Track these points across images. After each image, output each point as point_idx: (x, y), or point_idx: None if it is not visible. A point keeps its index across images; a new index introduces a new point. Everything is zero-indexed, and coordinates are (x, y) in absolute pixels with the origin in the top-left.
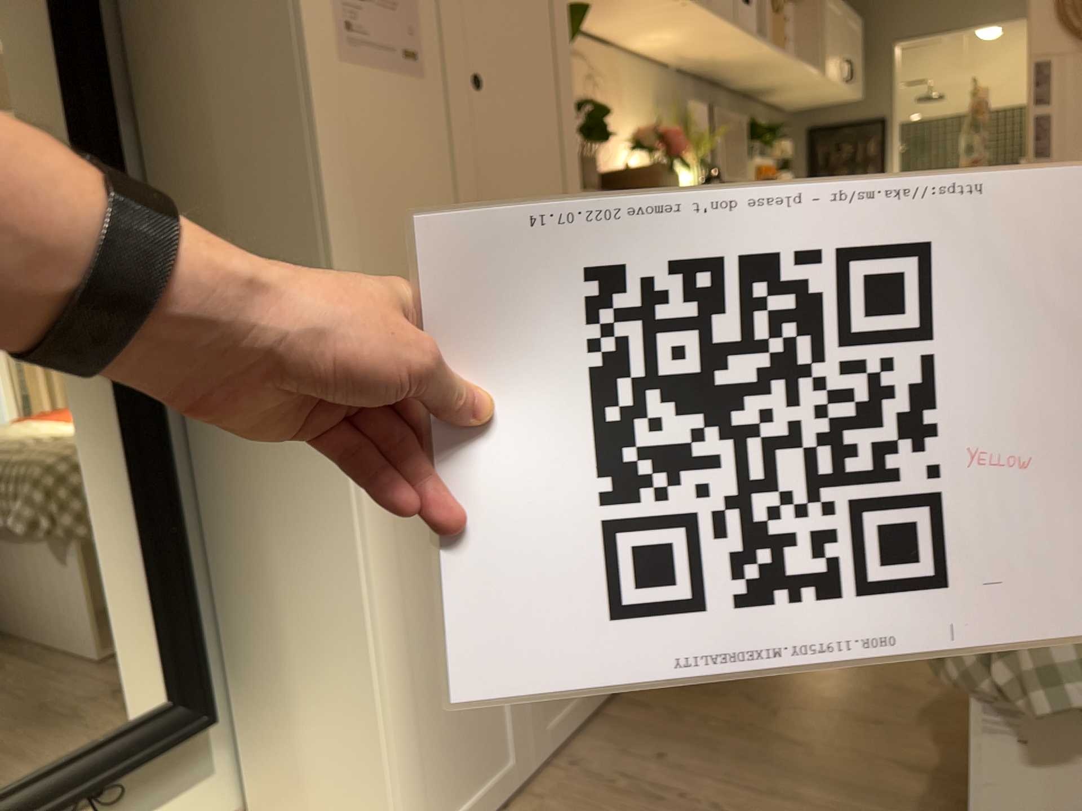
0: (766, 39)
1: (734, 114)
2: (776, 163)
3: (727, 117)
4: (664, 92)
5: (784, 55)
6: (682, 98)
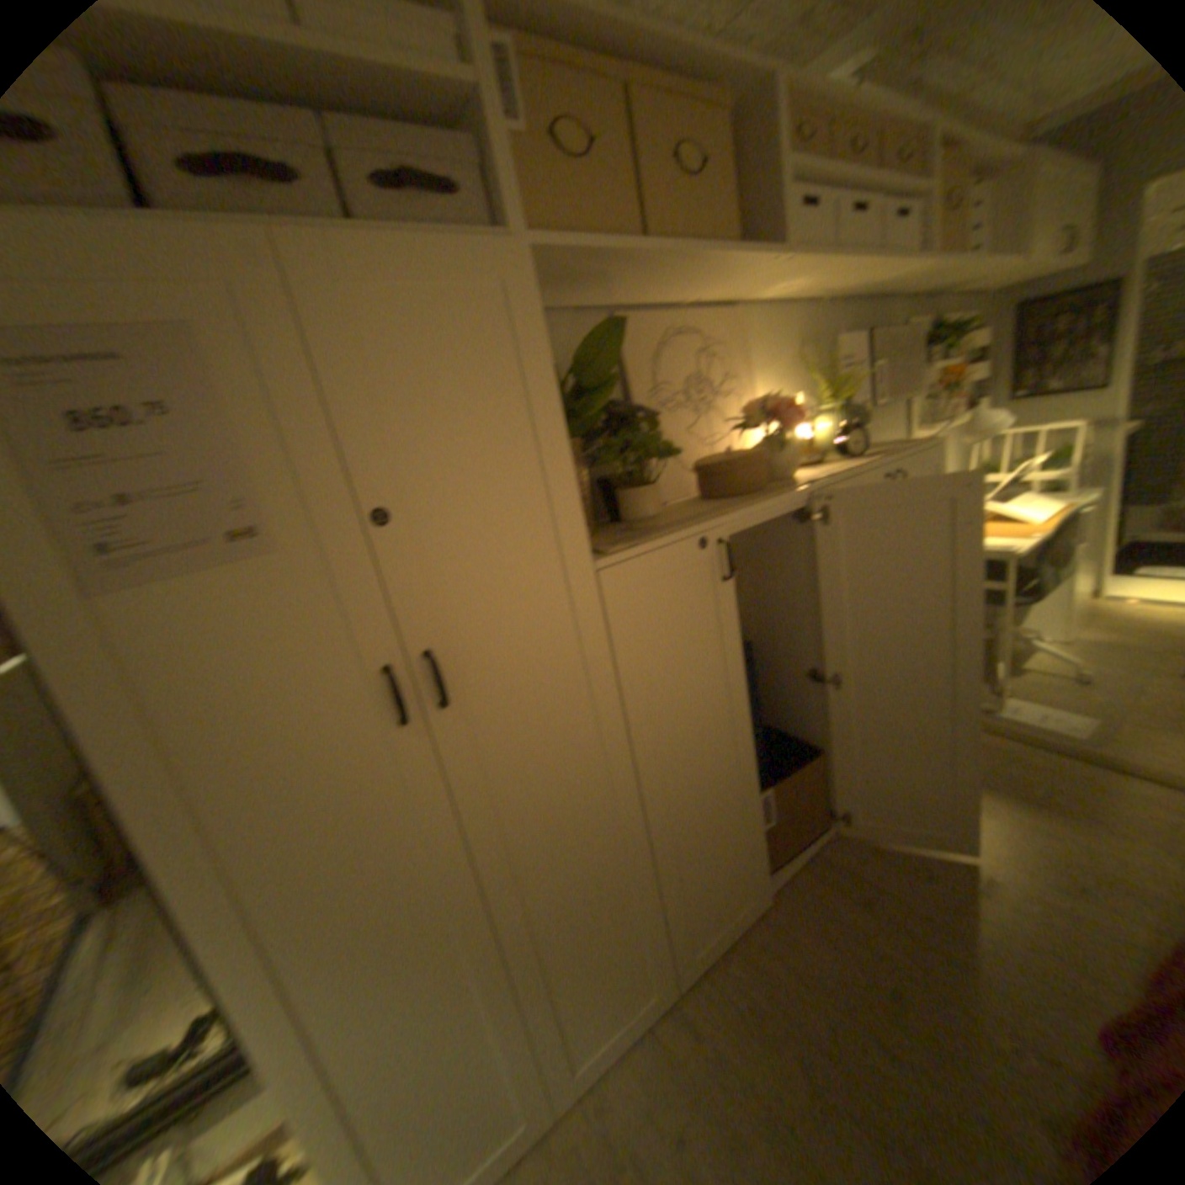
0: (928, 253)
1: (911, 322)
2: (969, 355)
3: (902, 327)
4: (811, 330)
5: (960, 260)
6: (837, 327)
